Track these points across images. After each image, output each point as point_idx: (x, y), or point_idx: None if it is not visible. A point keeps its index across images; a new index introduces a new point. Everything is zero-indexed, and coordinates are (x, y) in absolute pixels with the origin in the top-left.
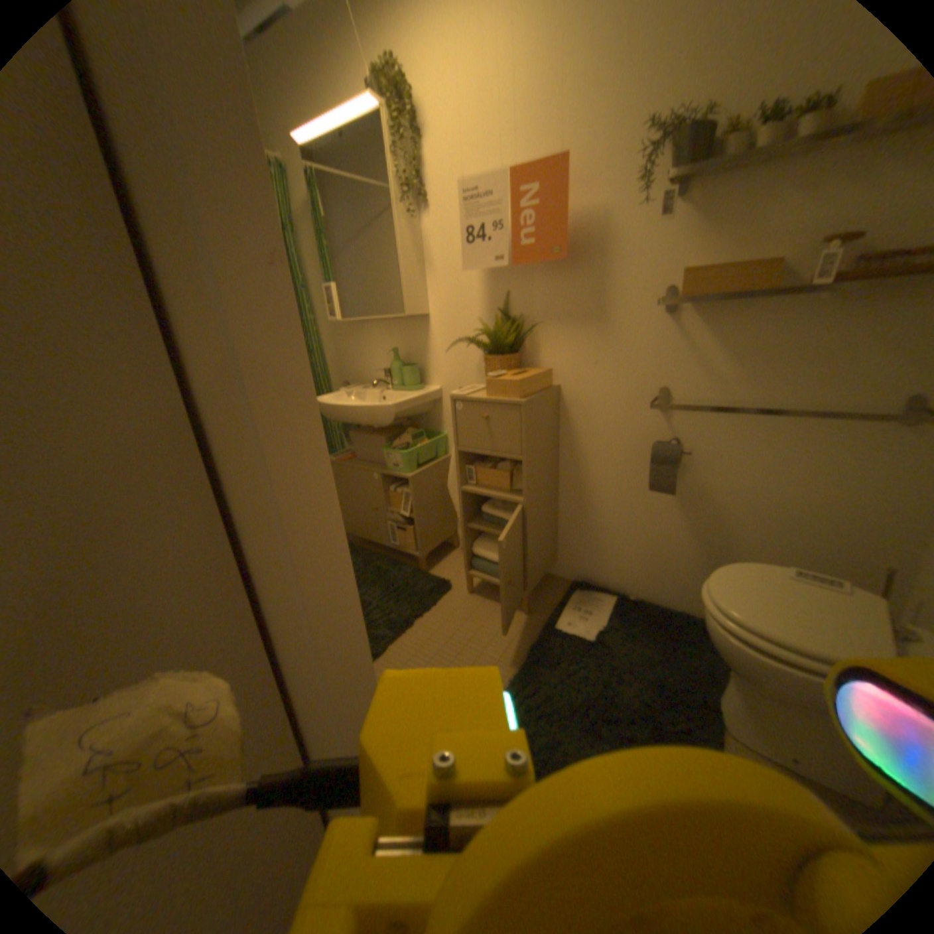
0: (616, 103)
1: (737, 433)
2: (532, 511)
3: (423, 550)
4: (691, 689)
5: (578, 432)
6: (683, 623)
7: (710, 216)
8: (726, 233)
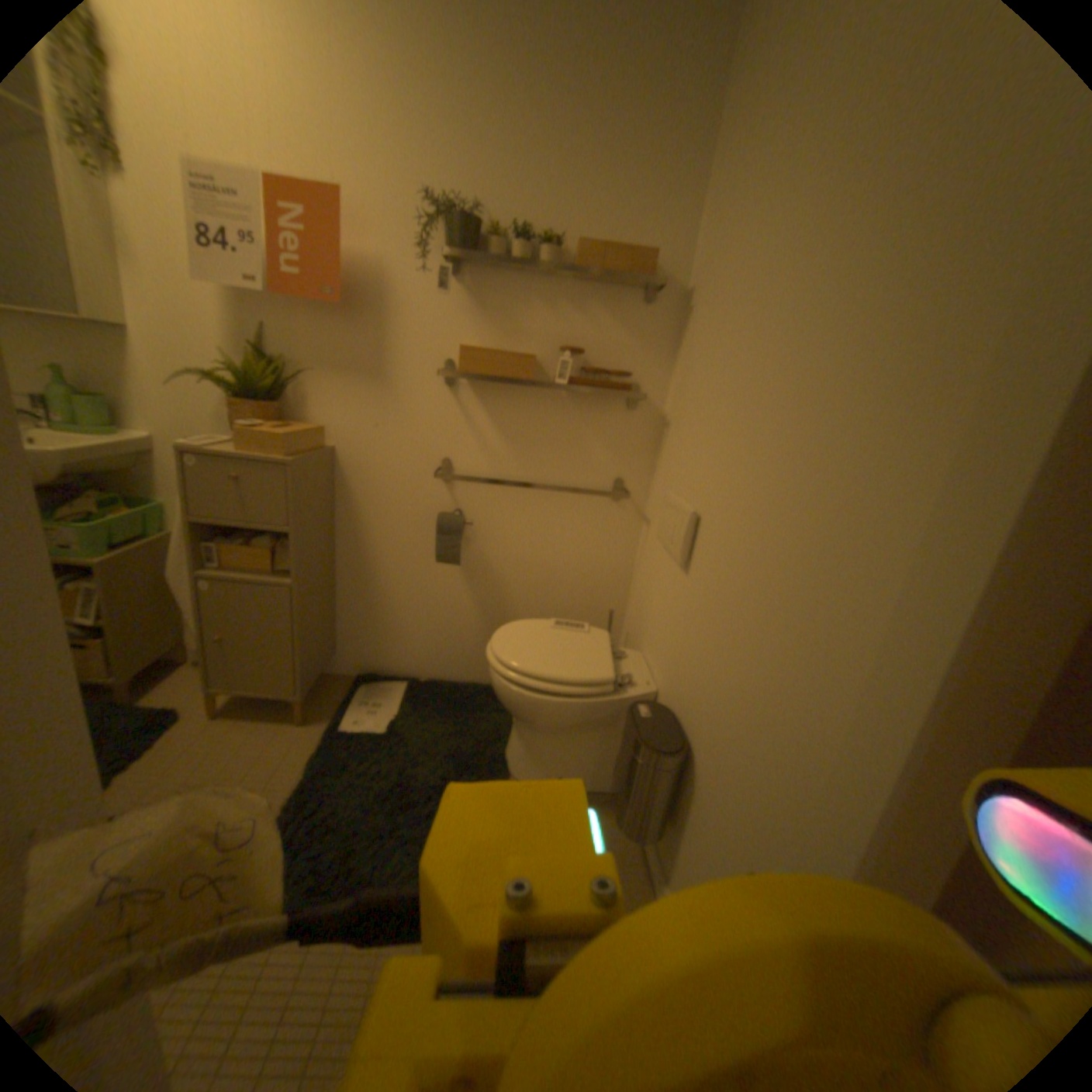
0: (389, 156)
1: (509, 503)
2: (306, 594)
3: (126, 673)
4: (483, 747)
5: (359, 500)
6: (473, 690)
7: (480, 302)
8: (493, 321)
